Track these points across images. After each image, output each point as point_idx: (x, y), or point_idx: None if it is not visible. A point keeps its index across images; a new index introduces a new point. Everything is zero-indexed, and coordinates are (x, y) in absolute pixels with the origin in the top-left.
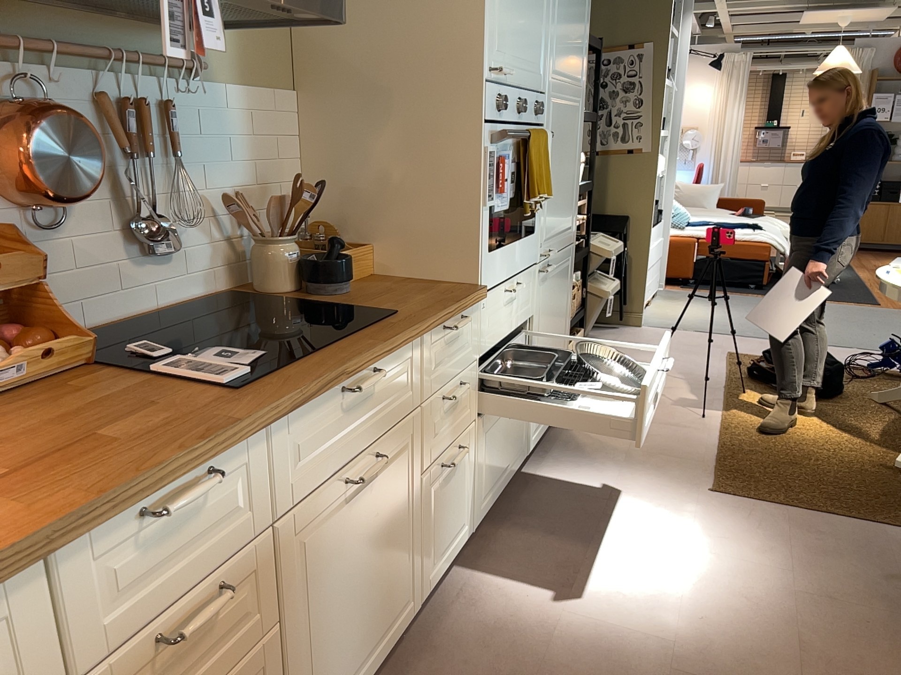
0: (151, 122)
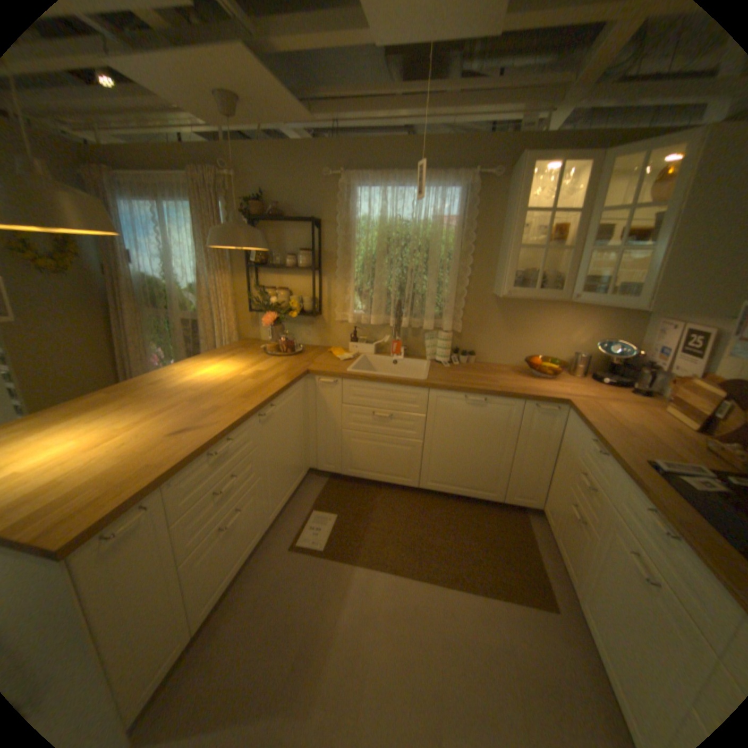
0: None
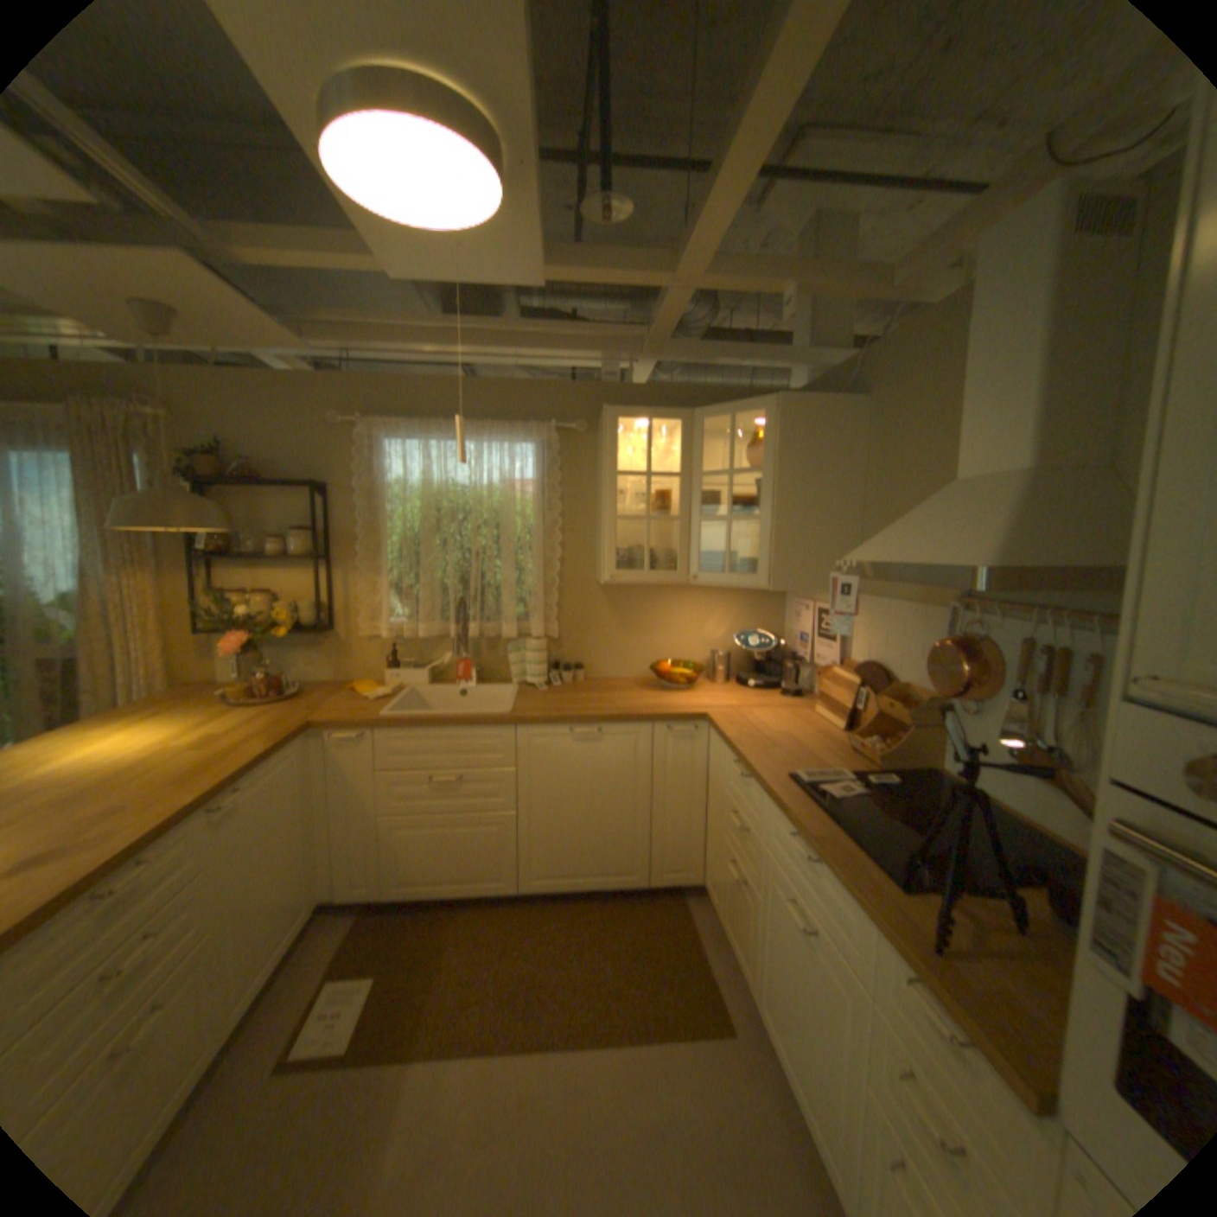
0: (1076, 671)
